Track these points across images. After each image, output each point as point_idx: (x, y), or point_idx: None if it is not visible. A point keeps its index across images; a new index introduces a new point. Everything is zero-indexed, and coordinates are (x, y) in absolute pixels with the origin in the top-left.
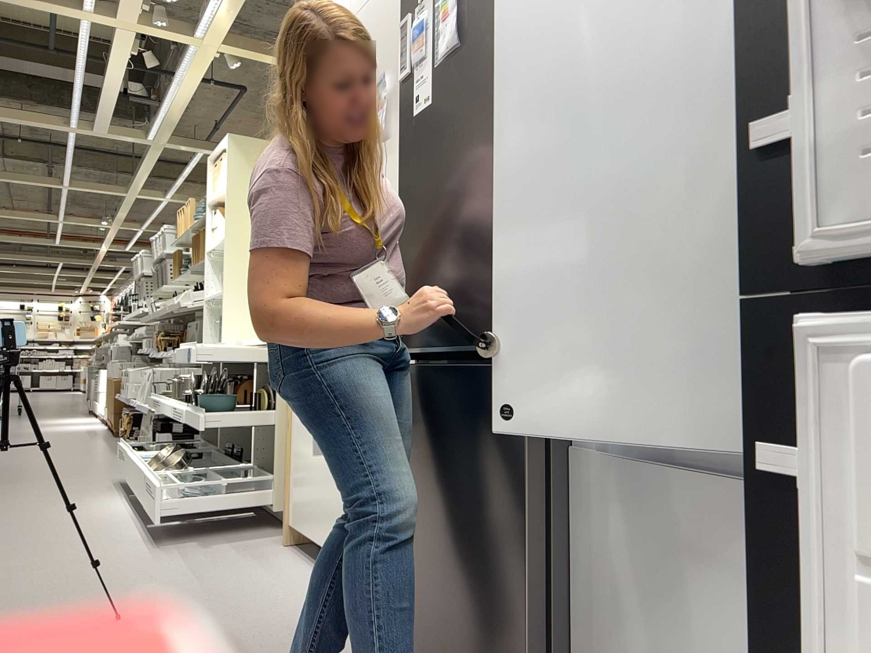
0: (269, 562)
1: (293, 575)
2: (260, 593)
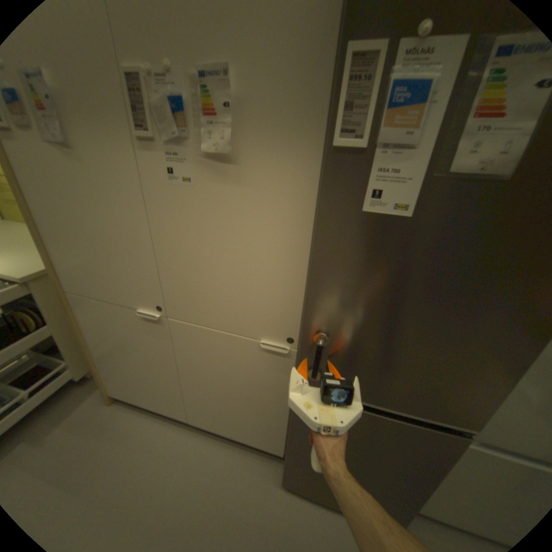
0: (114, 431)
1: (146, 436)
2: (144, 474)
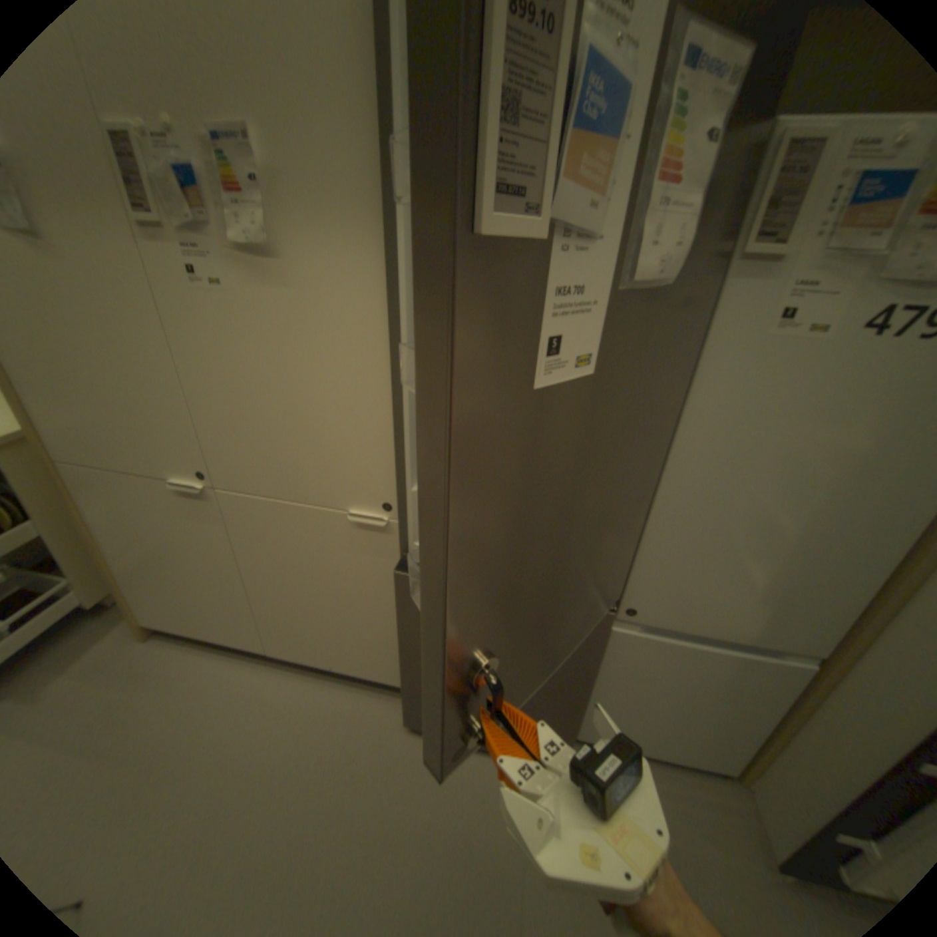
0: (152, 676)
1: (203, 679)
2: (200, 728)
